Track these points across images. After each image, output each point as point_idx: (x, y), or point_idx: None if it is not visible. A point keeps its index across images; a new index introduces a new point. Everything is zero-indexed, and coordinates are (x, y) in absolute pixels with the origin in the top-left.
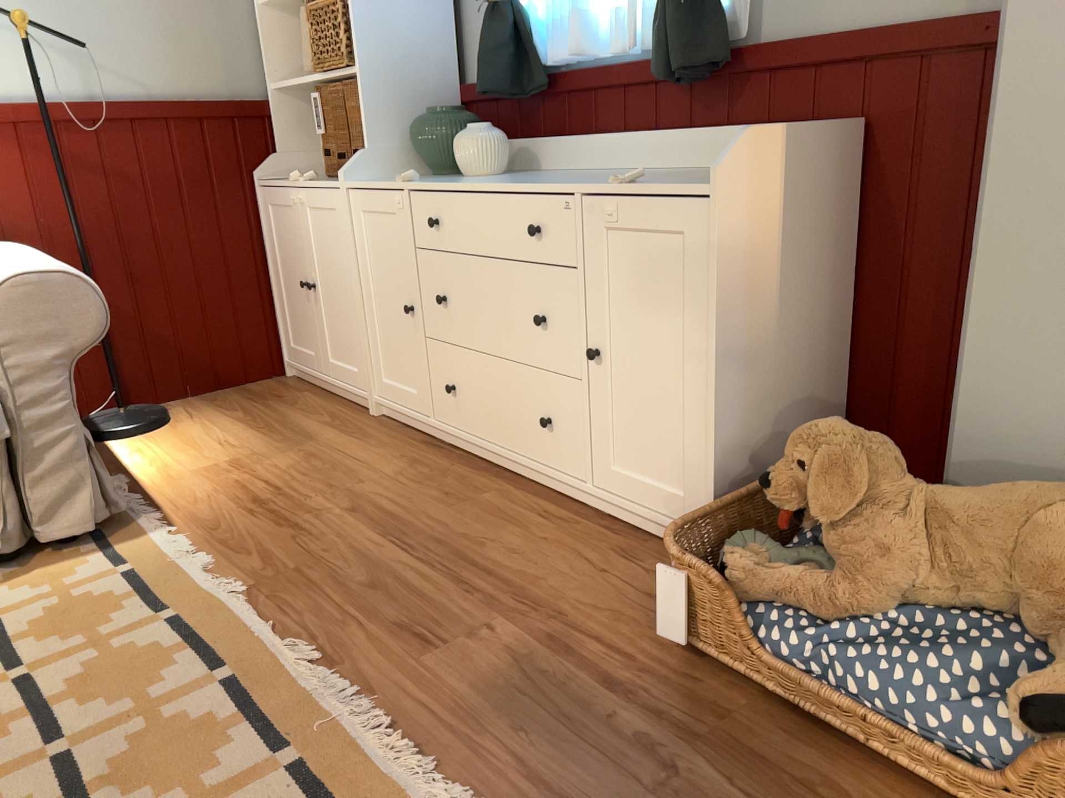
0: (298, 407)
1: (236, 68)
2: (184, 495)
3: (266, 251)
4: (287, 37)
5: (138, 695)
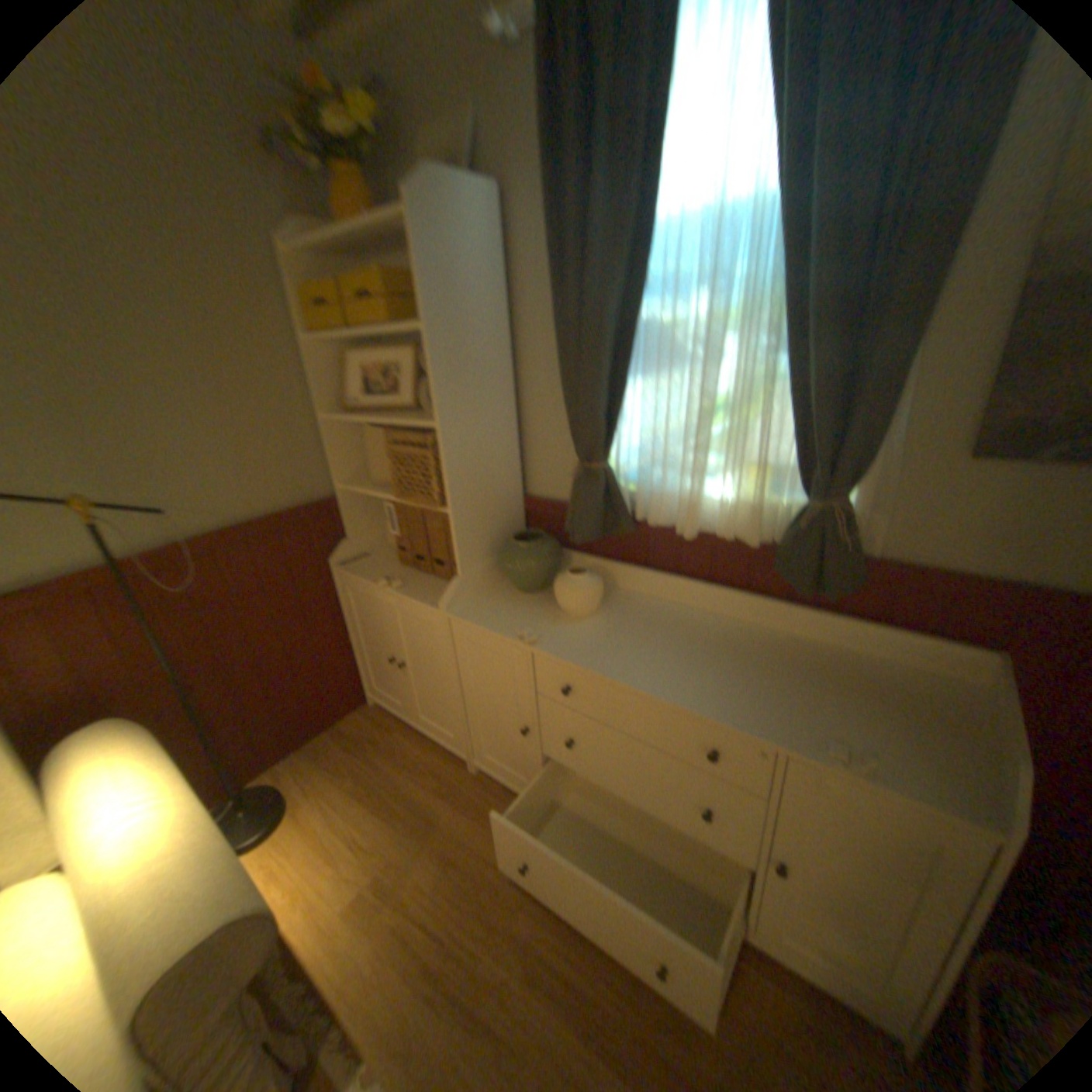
0: (398, 760)
1: (301, 469)
2: (348, 972)
3: (343, 615)
4: (346, 434)
5: None
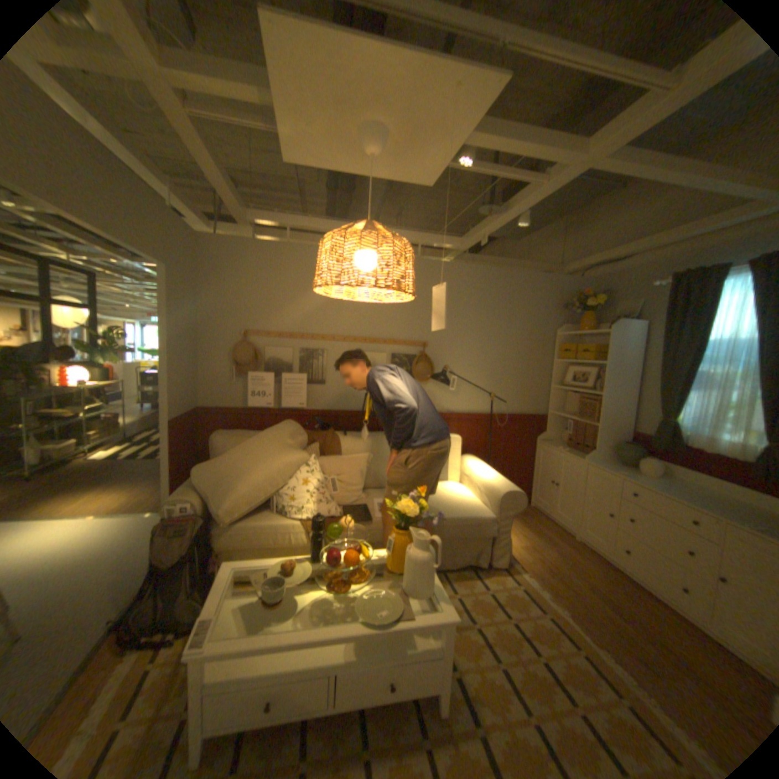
0: (543, 525)
1: (539, 403)
2: (523, 558)
3: (534, 462)
4: (558, 395)
5: (558, 650)
